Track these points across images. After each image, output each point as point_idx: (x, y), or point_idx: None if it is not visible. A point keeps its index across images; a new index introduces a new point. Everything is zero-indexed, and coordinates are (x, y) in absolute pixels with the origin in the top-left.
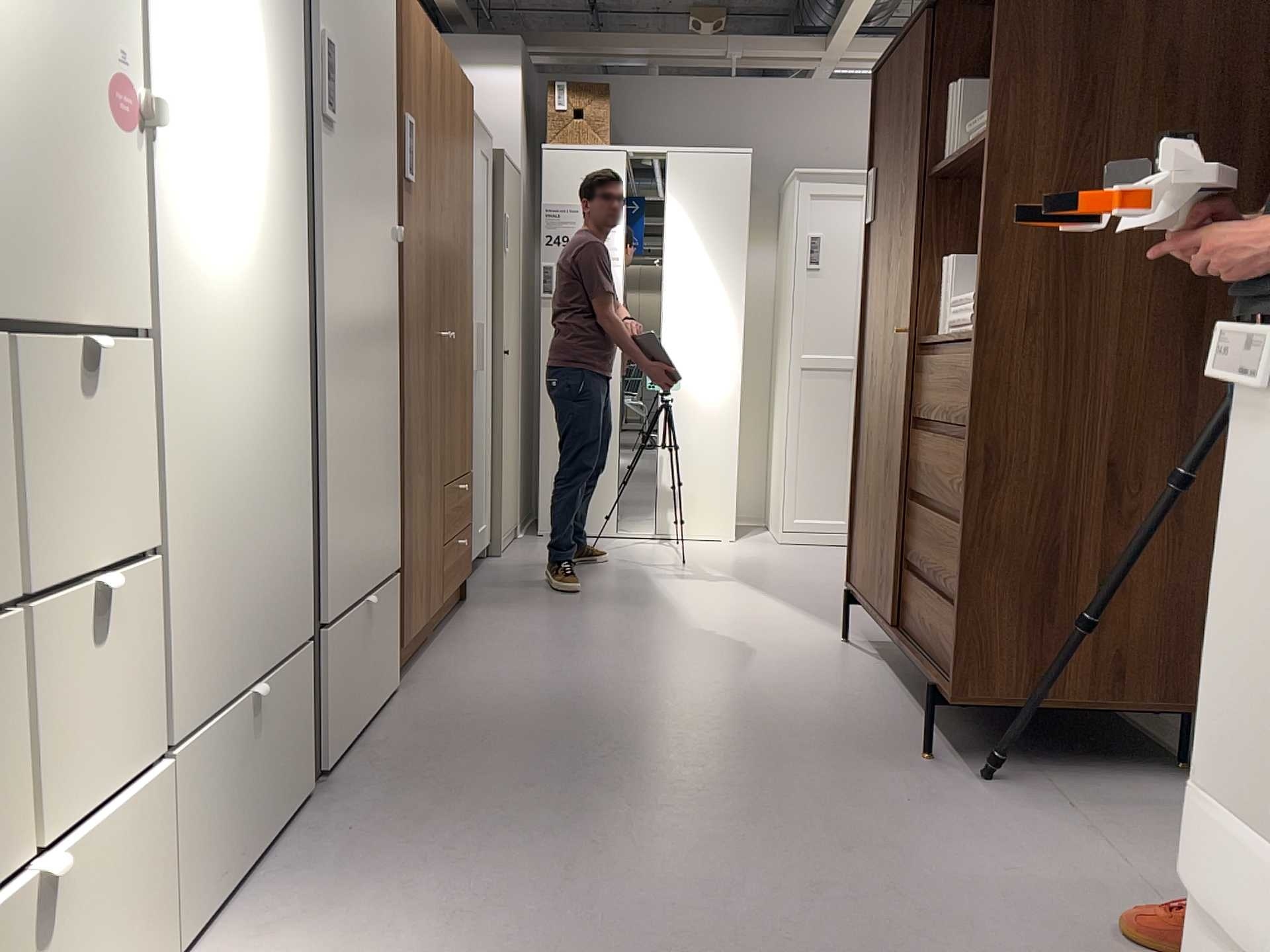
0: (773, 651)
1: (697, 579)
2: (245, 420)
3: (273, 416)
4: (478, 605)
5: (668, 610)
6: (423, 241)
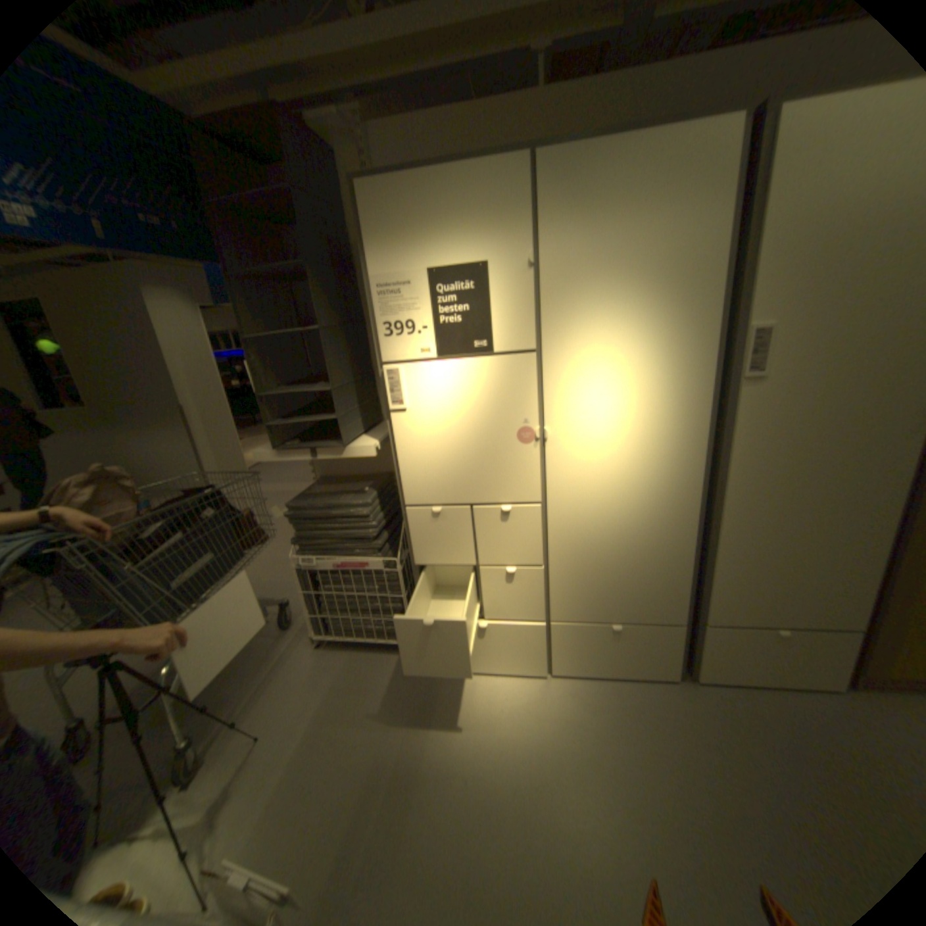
0: None
1: None
2: (622, 532)
3: (653, 532)
4: None
5: None
6: None
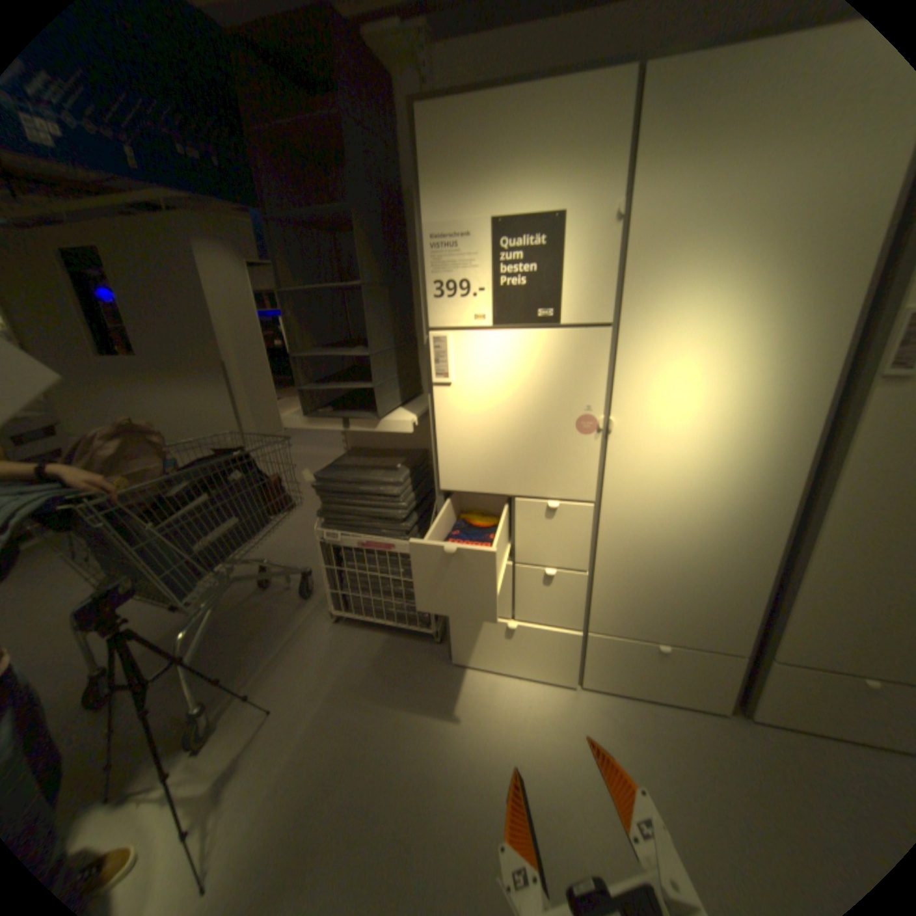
0: None
1: None
2: (687, 546)
3: (726, 550)
4: None
5: None
6: None
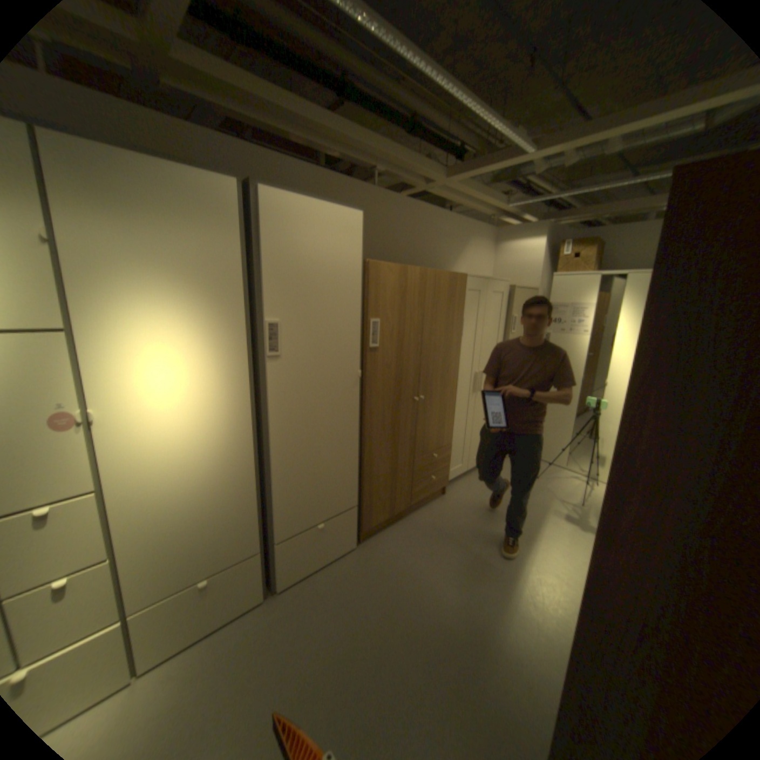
0: (551, 620)
1: (575, 524)
2: (193, 494)
3: (221, 485)
4: (447, 501)
5: (529, 546)
6: (393, 367)
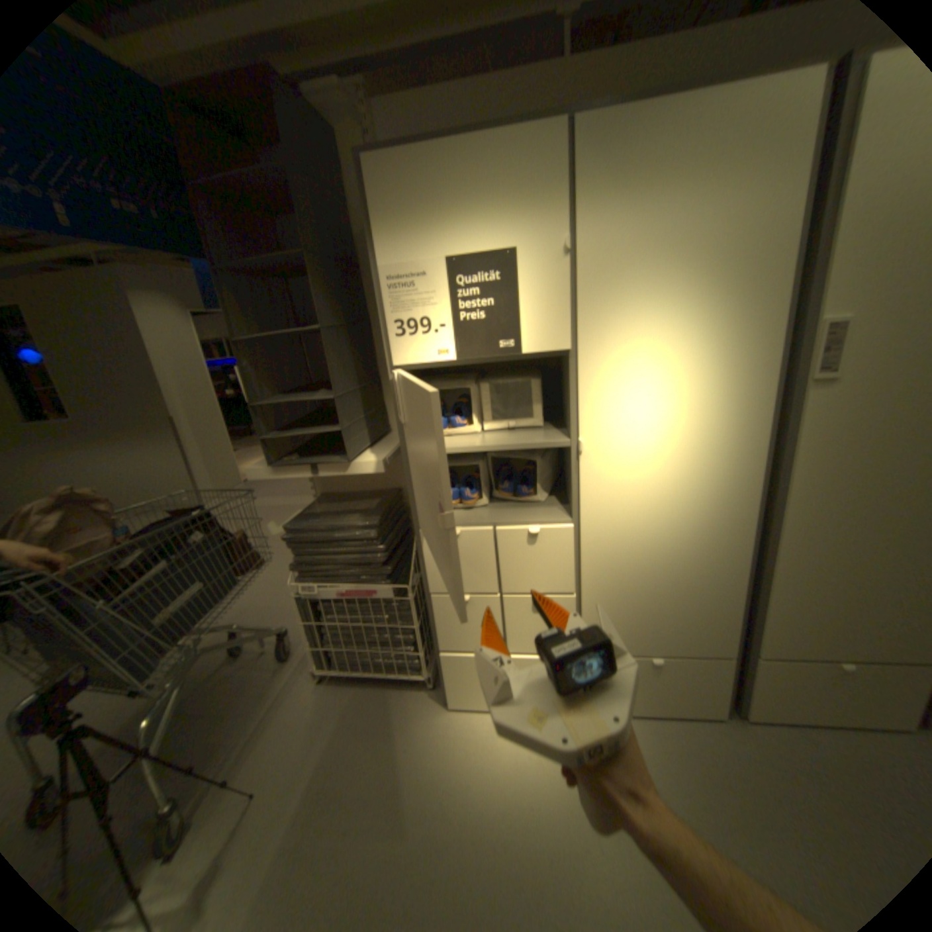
0: None
1: None
2: (665, 556)
3: (701, 555)
4: None
5: None
6: None
